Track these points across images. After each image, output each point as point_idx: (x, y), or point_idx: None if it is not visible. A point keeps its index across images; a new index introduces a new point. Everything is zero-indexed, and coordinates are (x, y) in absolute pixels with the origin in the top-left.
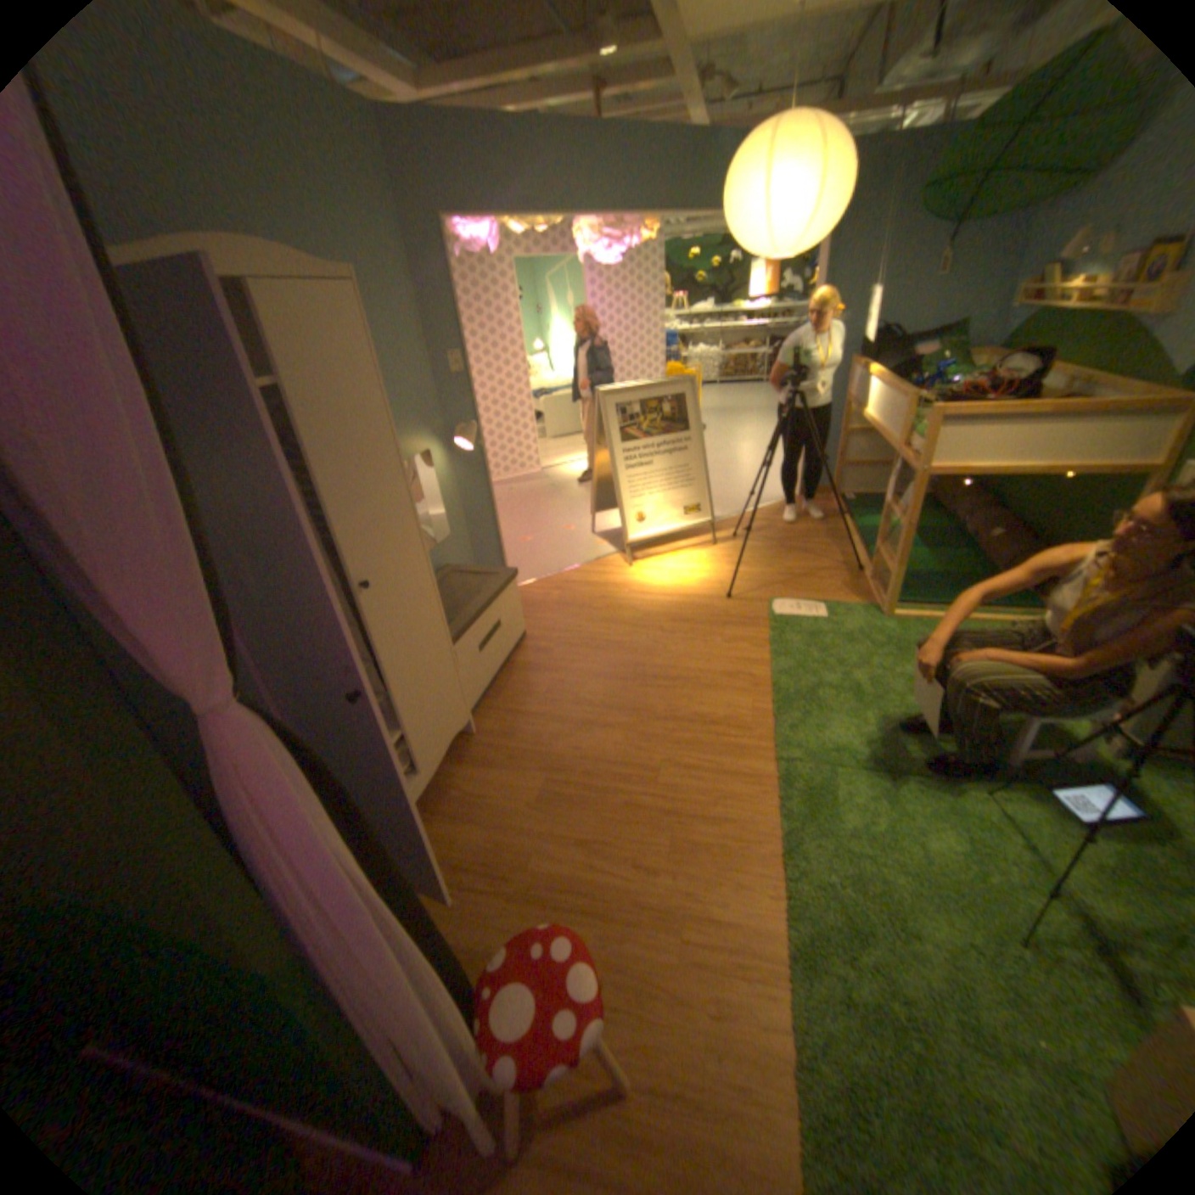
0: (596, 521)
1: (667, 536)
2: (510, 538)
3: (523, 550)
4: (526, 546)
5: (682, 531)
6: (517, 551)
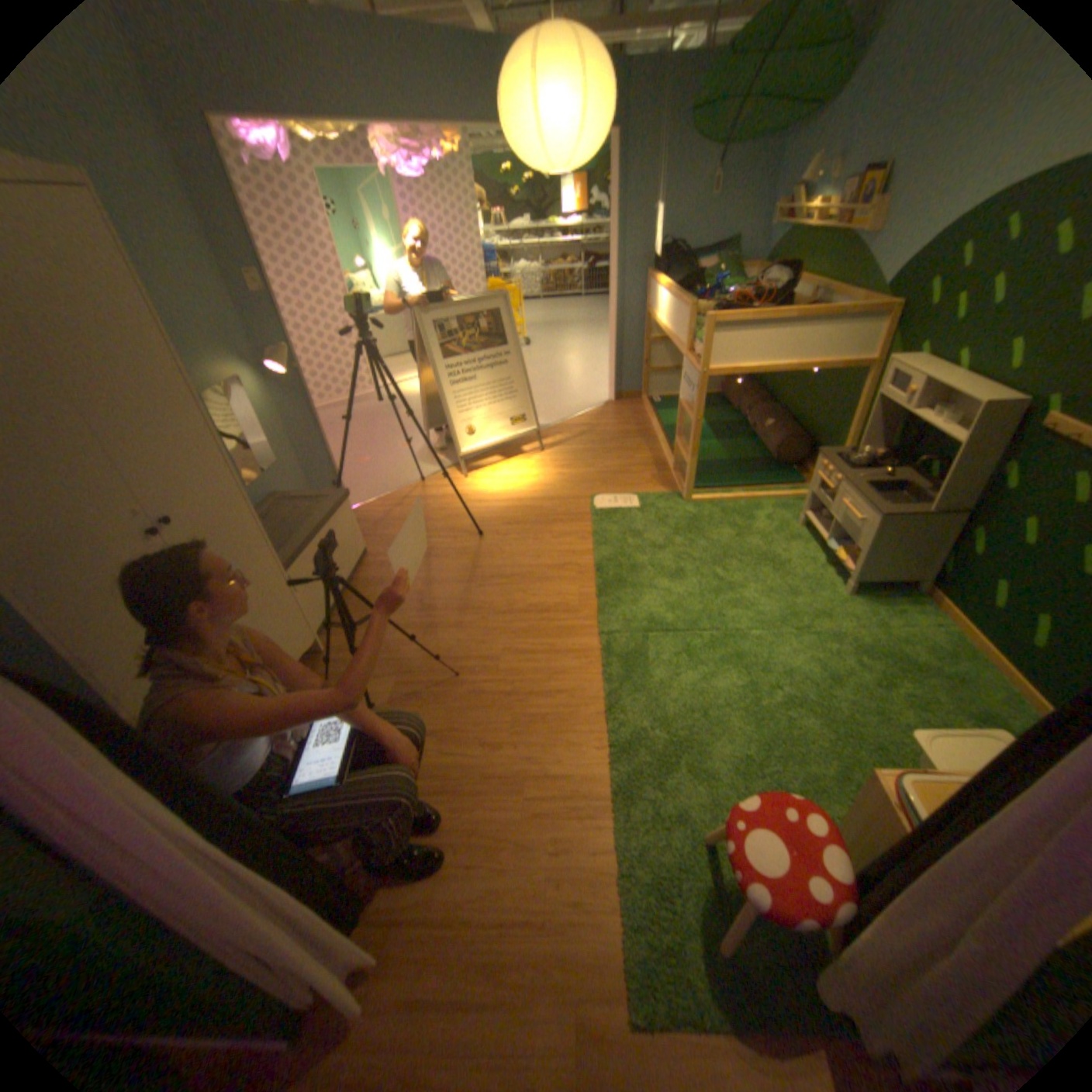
0: (432, 438)
1: (500, 447)
2: (348, 460)
3: (362, 471)
4: (365, 467)
5: (513, 442)
6: (356, 473)
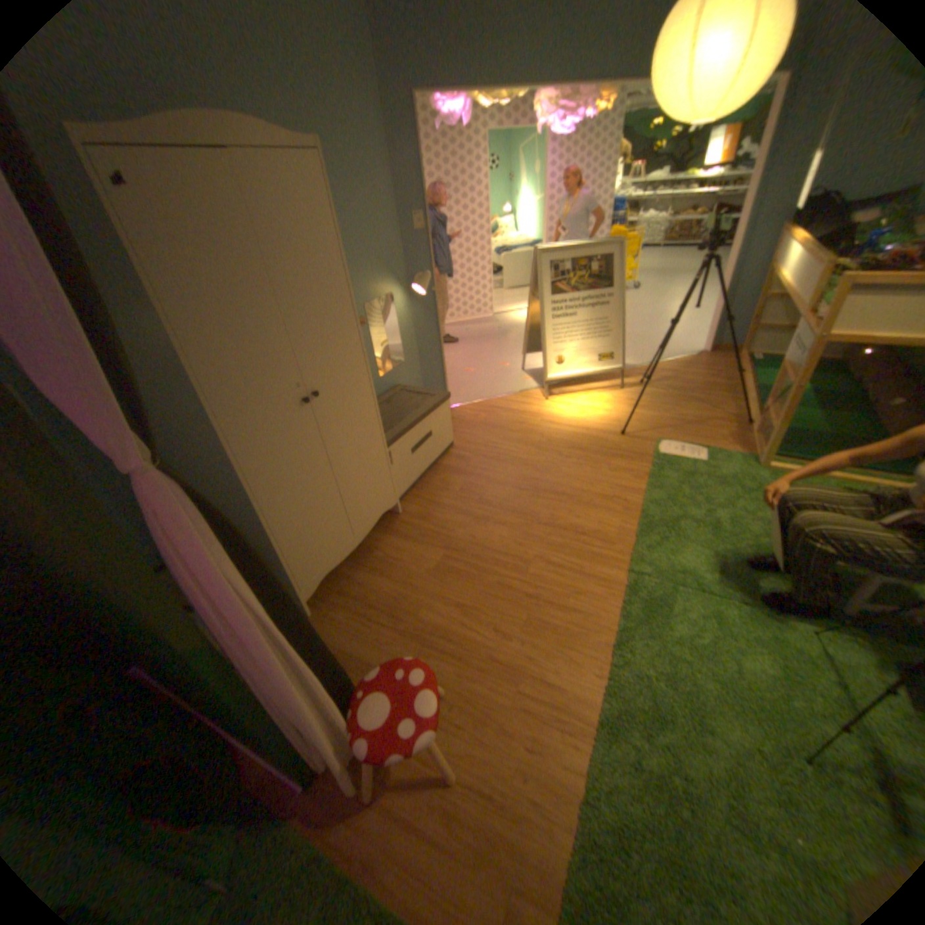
0: (527, 360)
1: (583, 378)
2: (457, 368)
3: (465, 378)
4: (468, 376)
5: (597, 375)
6: (460, 379)
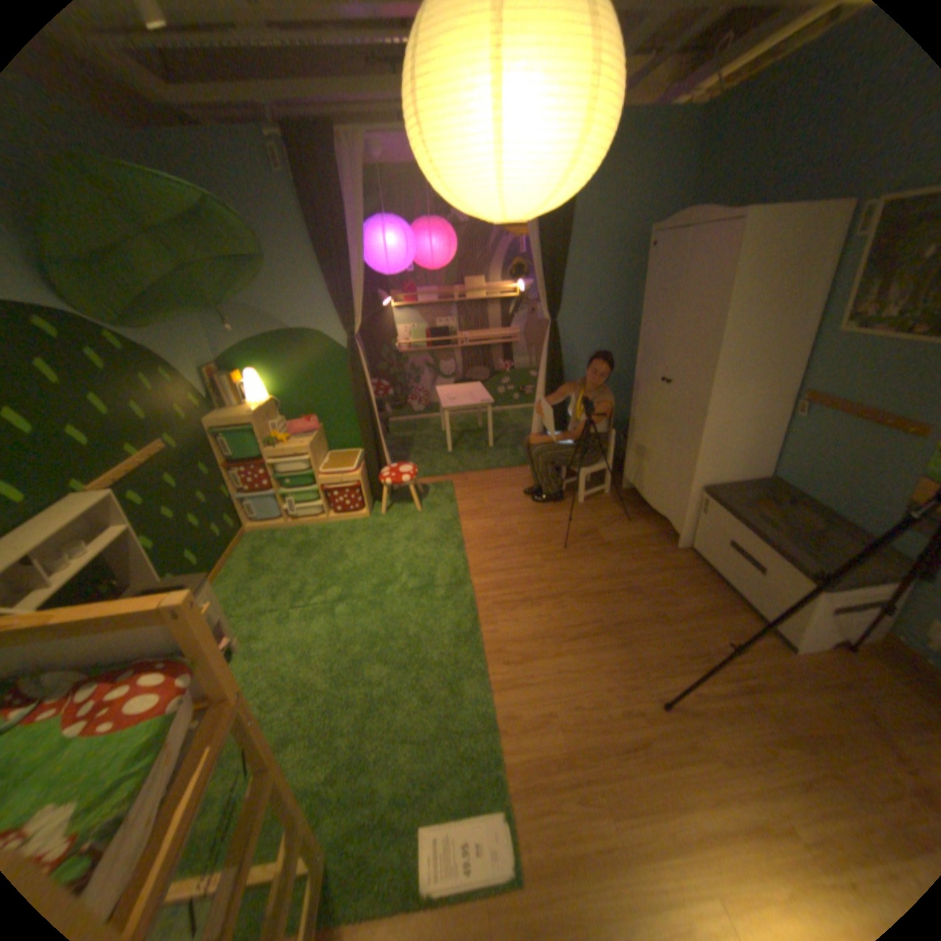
0: None
1: None
2: None
3: None
4: None
5: None
6: None
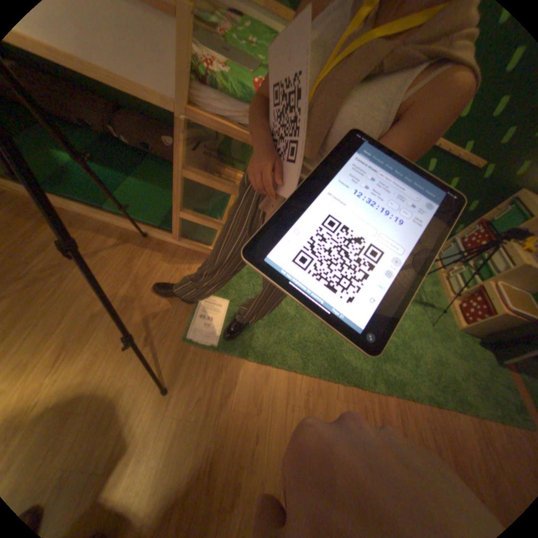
0: None
1: None
2: None
3: None
4: None
5: None
6: None
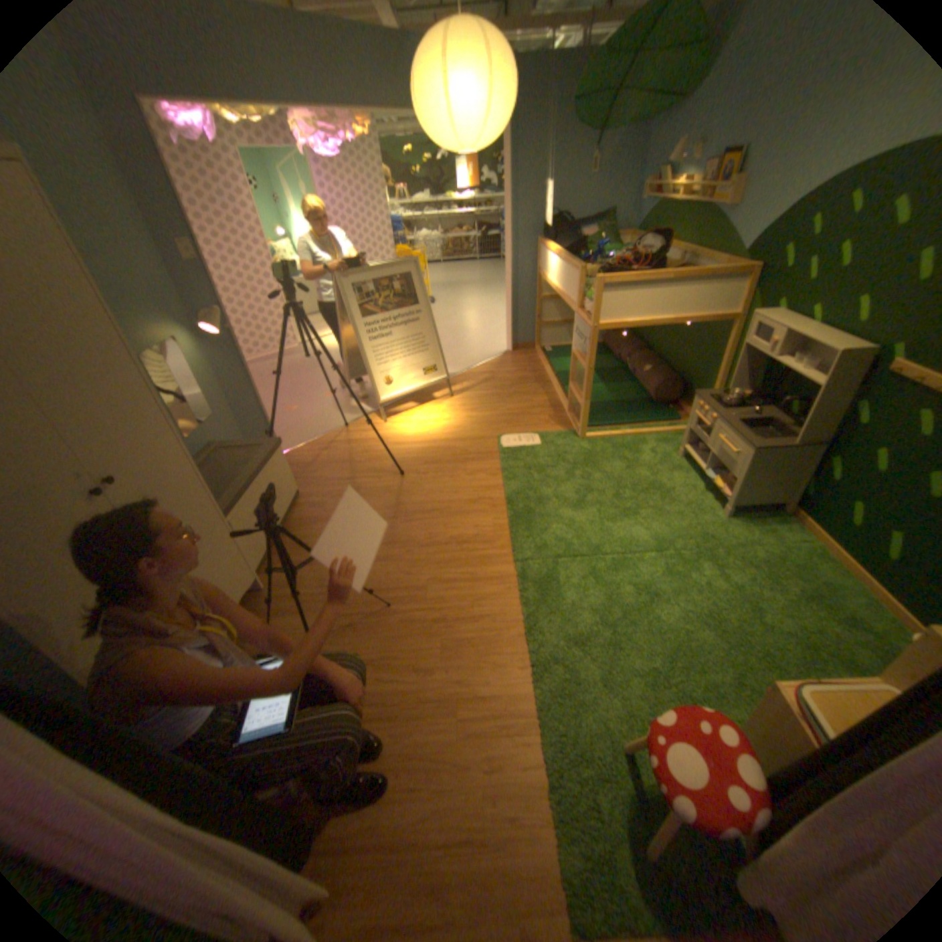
0: (352, 387)
1: (413, 394)
2: (276, 409)
3: (290, 418)
4: (293, 415)
5: (425, 389)
6: (284, 420)
